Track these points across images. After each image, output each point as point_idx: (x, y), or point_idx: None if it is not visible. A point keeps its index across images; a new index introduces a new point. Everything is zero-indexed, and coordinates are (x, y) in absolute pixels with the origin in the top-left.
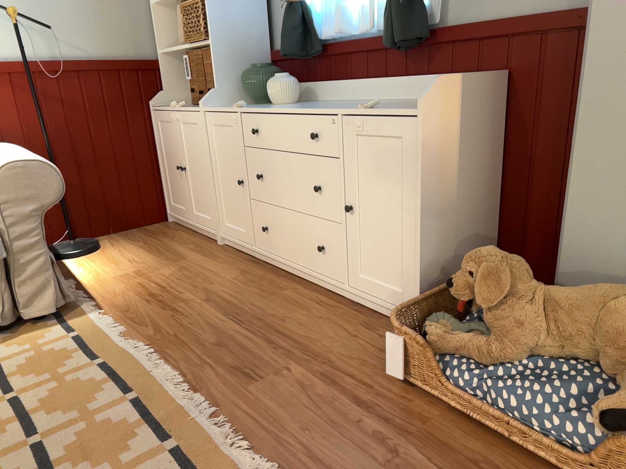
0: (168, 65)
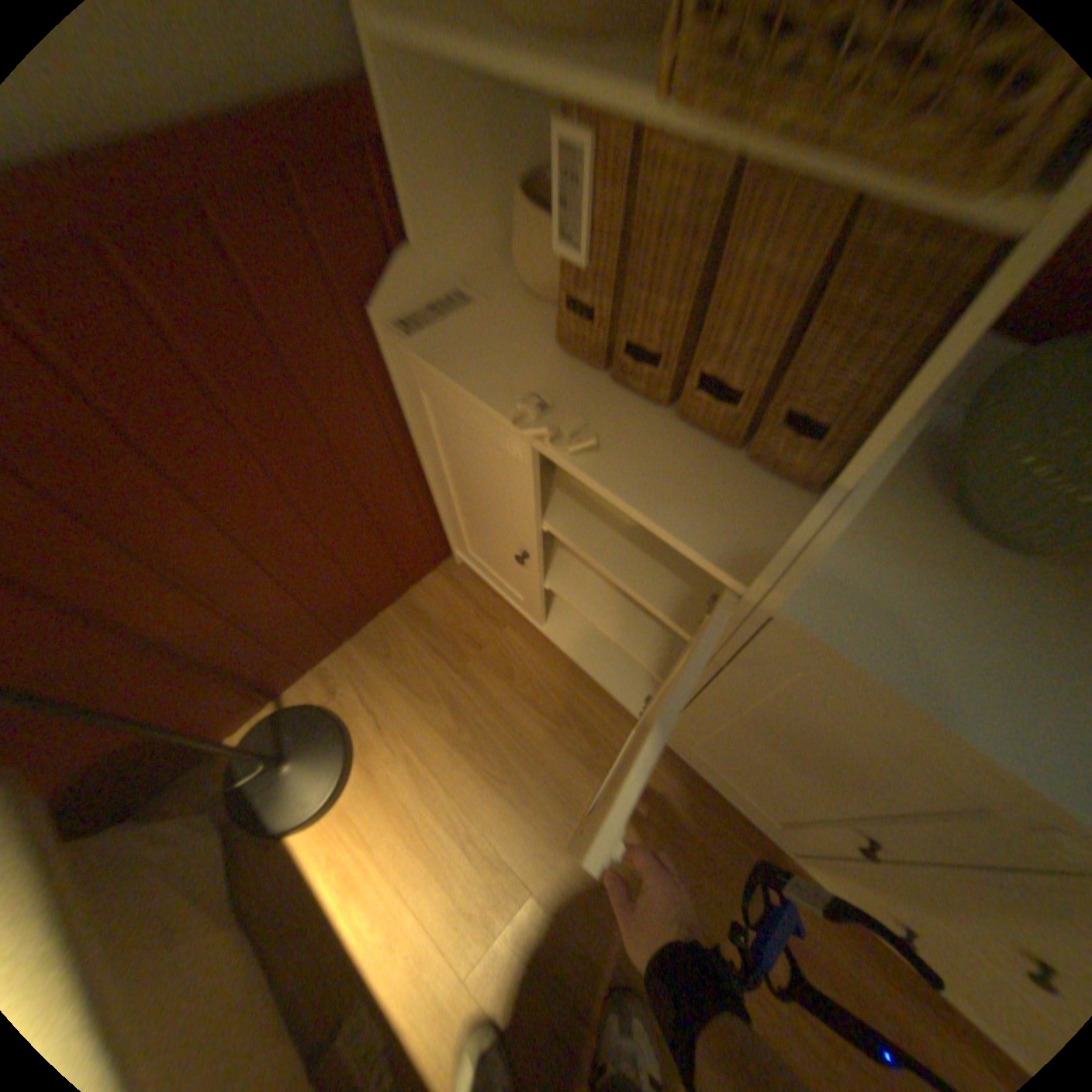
0: (422, 98)
